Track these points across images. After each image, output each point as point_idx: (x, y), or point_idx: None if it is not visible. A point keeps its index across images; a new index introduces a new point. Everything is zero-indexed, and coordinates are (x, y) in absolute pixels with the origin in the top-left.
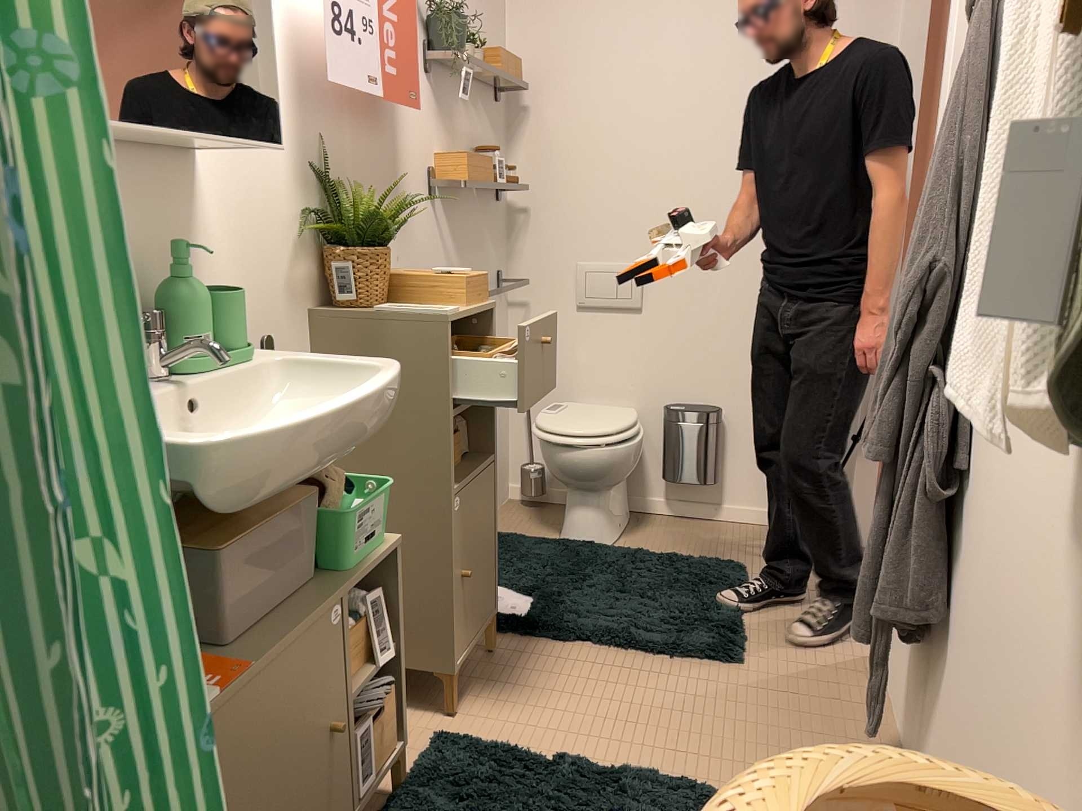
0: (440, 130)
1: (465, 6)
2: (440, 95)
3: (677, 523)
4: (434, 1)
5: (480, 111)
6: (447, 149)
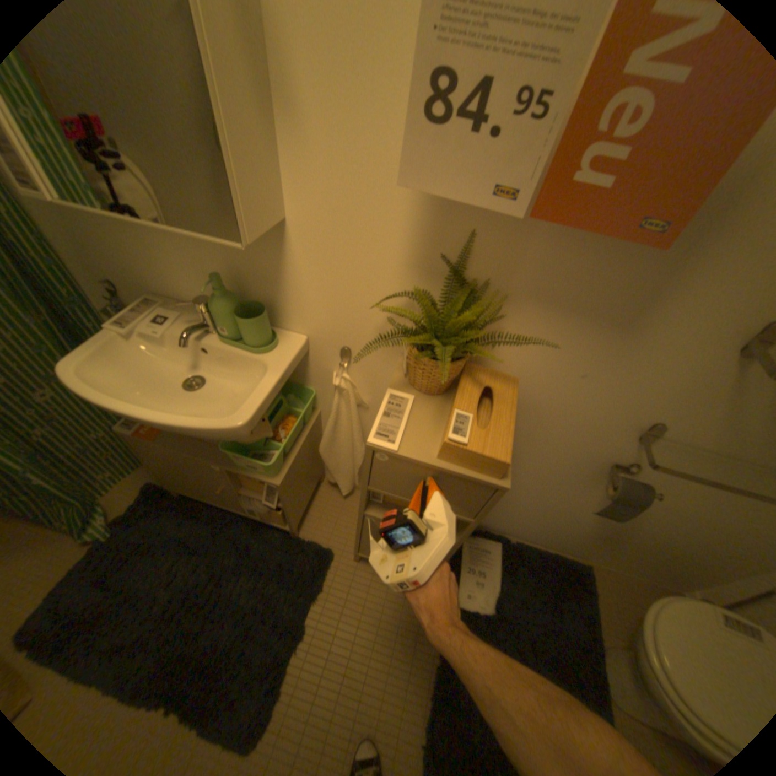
0: None
1: None
2: None
3: None
4: None
5: None
6: None
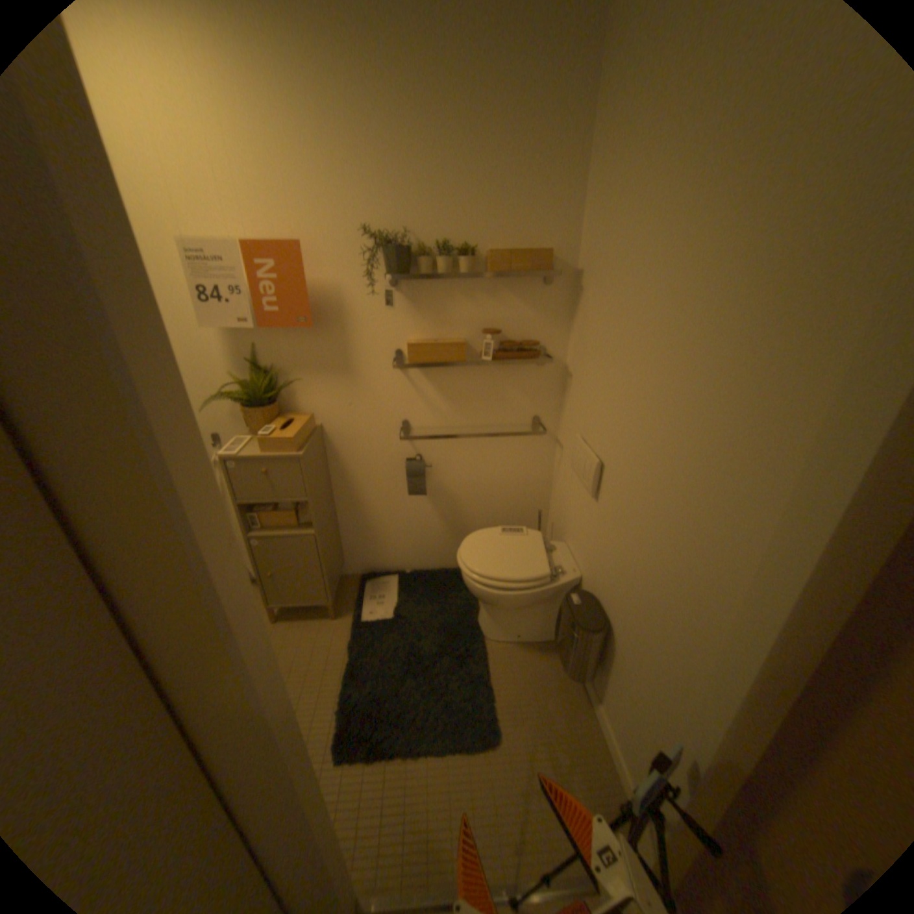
0: (415, 319)
1: (473, 207)
2: (413, 293)
3: (568, 676)
4: (403, 222)
5: (500, 292)
6: (426, 331)
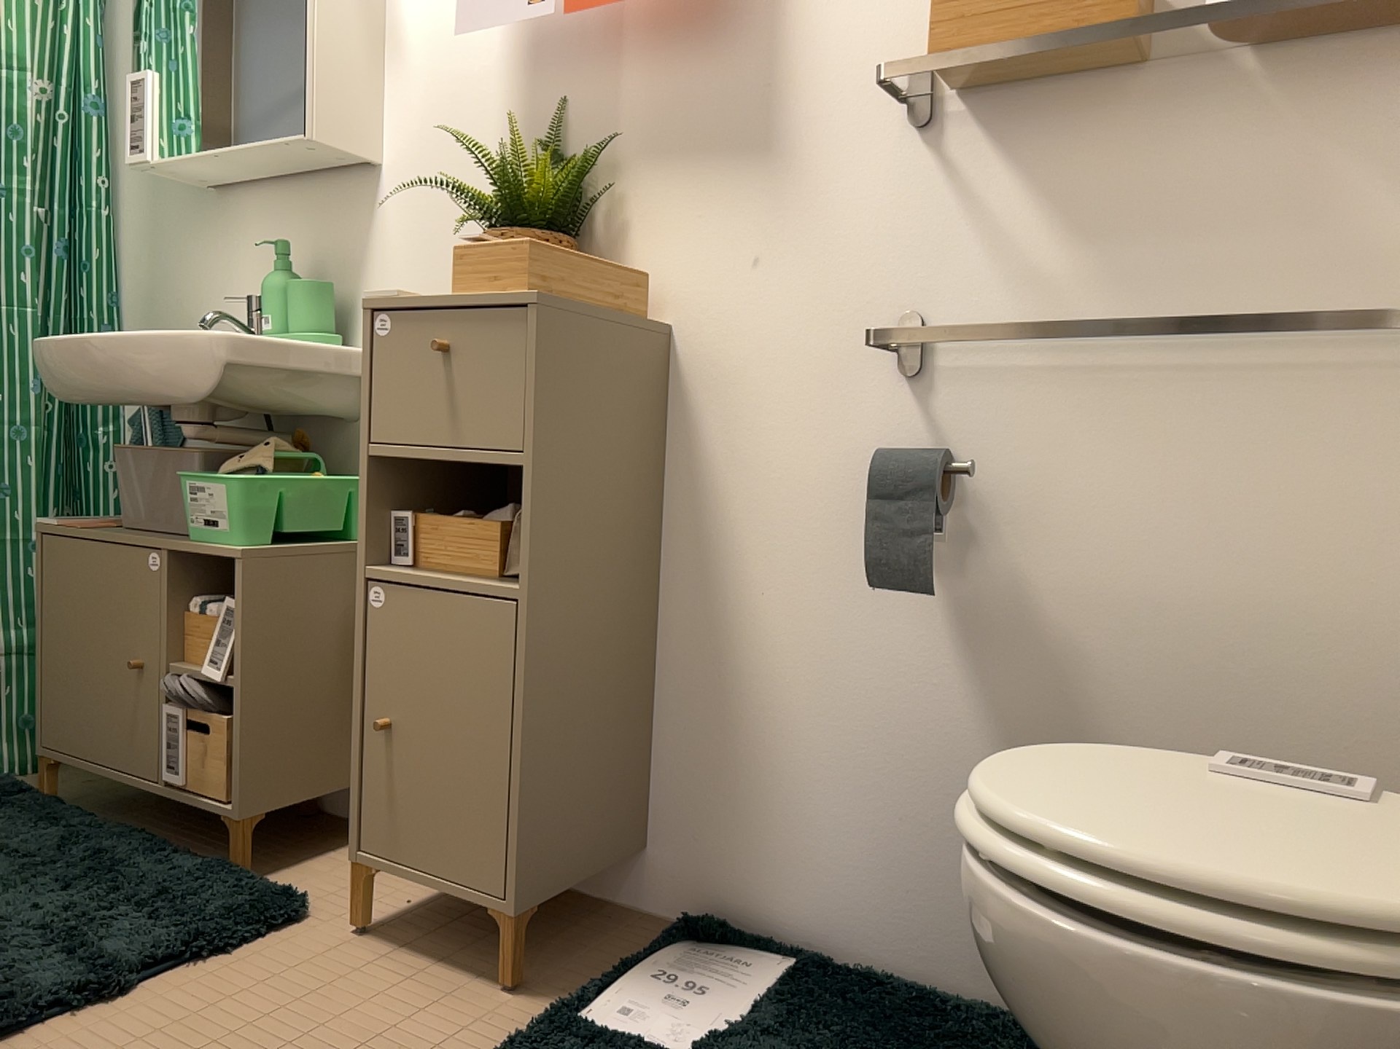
0: None
1: None
2: None
3: None
4: None
5: None
6: None
